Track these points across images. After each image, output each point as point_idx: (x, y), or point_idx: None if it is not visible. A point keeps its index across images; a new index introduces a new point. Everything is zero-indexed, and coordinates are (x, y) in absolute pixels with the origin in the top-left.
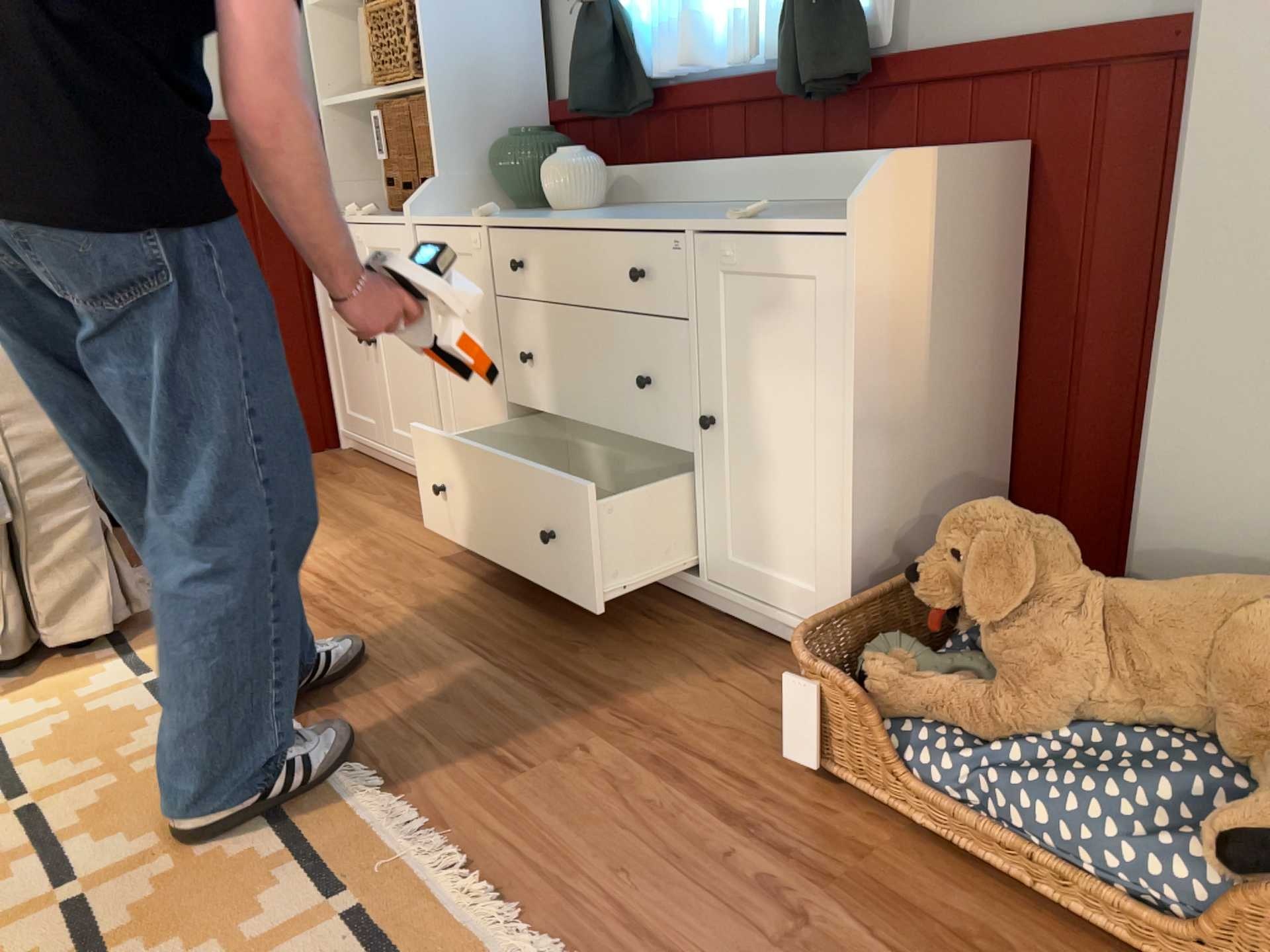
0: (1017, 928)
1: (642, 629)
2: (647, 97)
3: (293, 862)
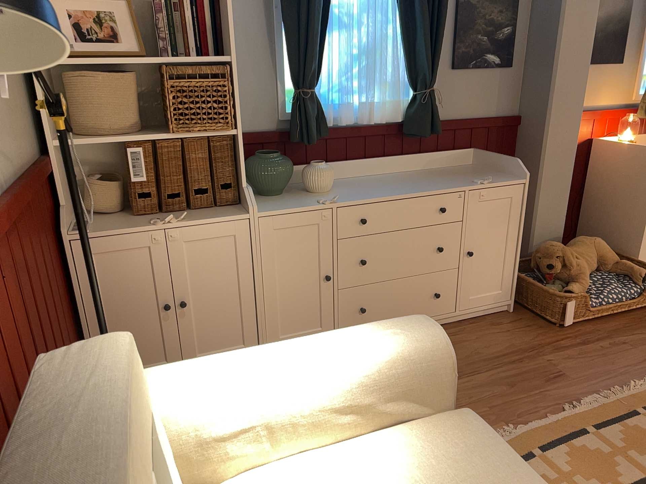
0: (620, 322)
1: (465, 338)
2: (326, 133)
3: (625, 423)
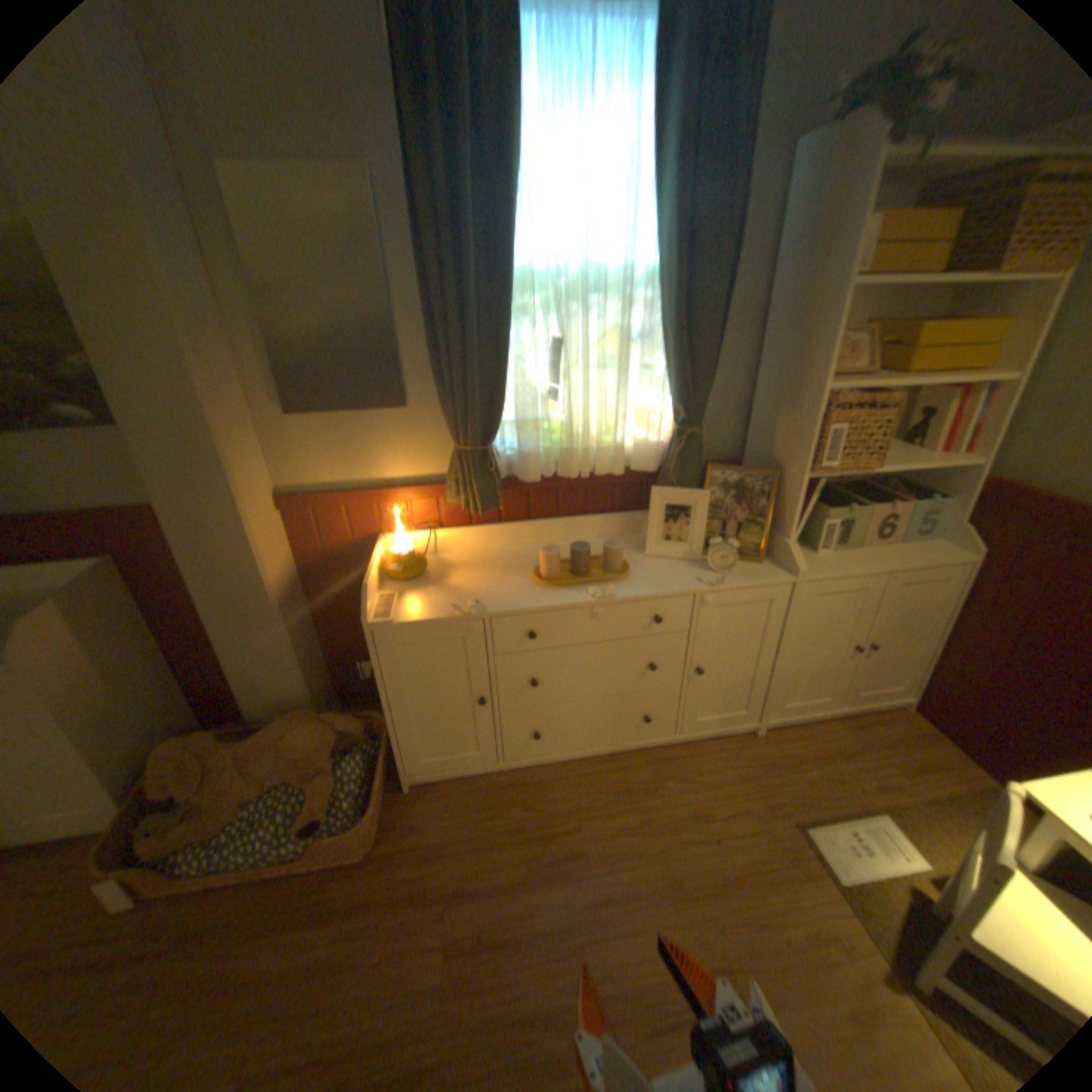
0: (248, 903)
1: None
2: None
3: None
